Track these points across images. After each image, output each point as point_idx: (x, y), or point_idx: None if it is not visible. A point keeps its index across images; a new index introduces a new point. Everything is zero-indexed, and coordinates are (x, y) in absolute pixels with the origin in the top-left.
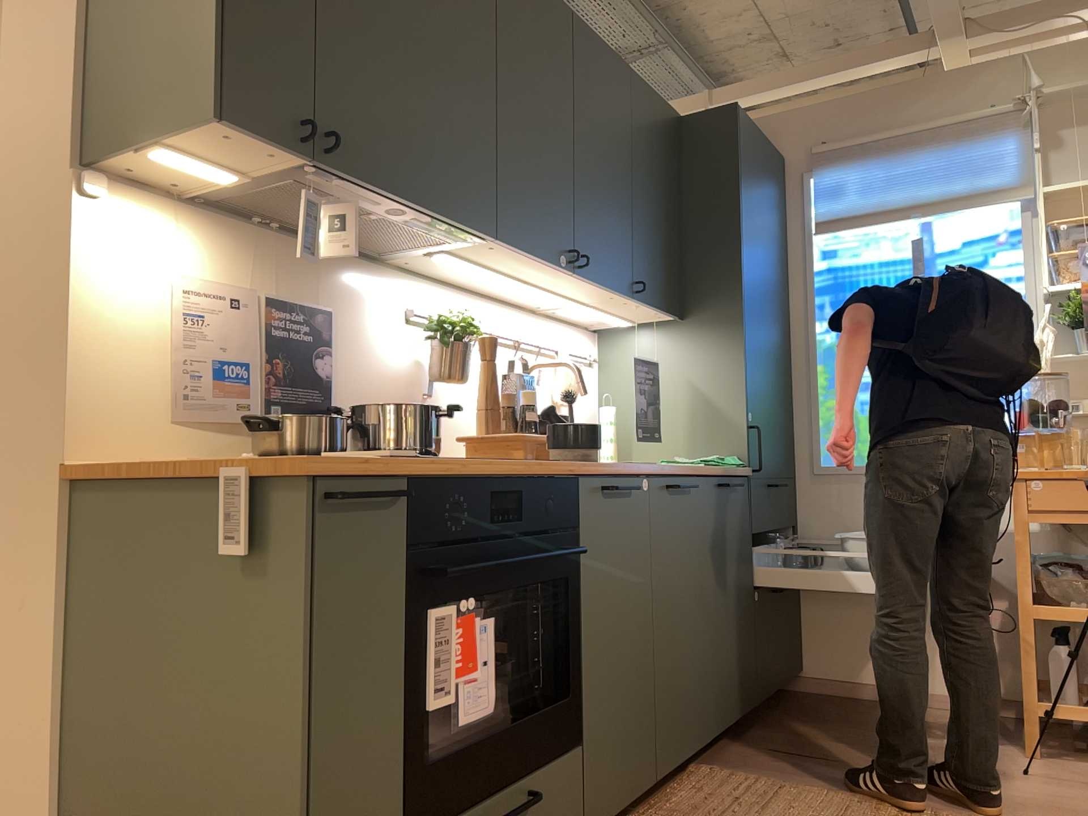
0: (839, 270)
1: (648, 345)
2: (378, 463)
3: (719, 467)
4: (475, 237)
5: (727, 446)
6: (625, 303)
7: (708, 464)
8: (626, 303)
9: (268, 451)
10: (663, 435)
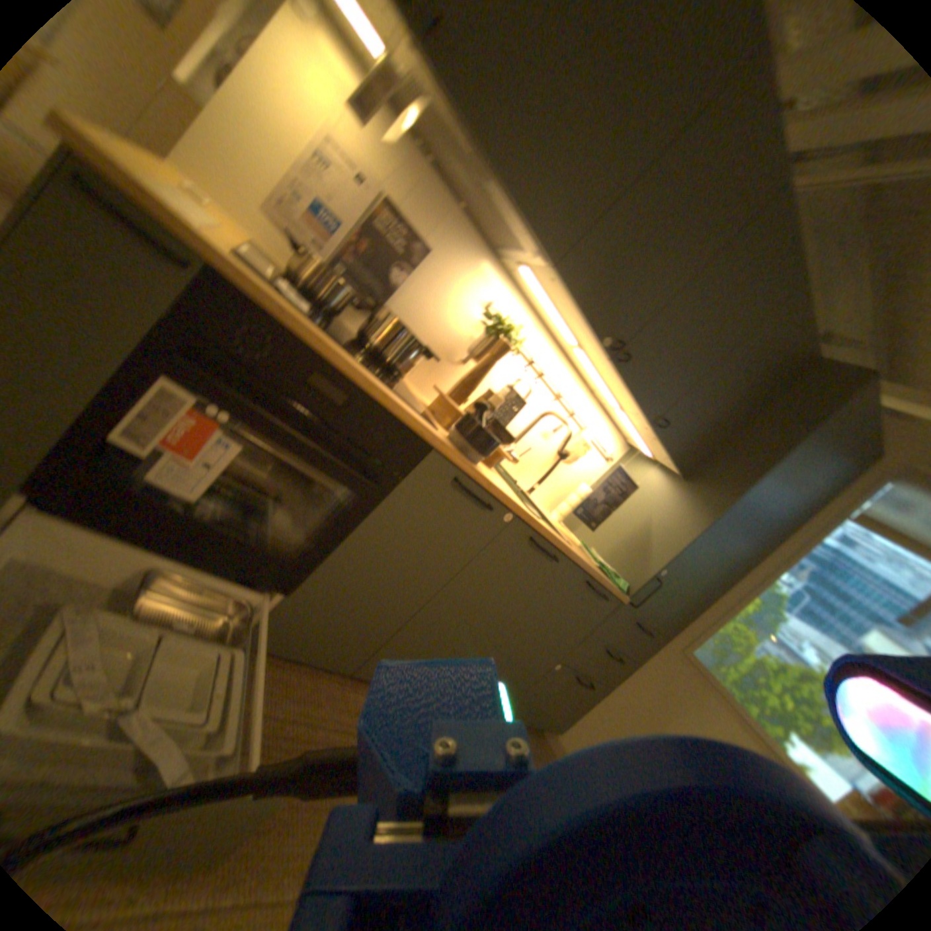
0: (842, 553)
1: (647, 475)
2: (185, 229)
3: (604, 573)
4: (539, 254)
5: (629, 570)
6: (644, 425)
7: (599, 564)
8: (645, 426)
9: (286, 266)
10: (602, 528)
